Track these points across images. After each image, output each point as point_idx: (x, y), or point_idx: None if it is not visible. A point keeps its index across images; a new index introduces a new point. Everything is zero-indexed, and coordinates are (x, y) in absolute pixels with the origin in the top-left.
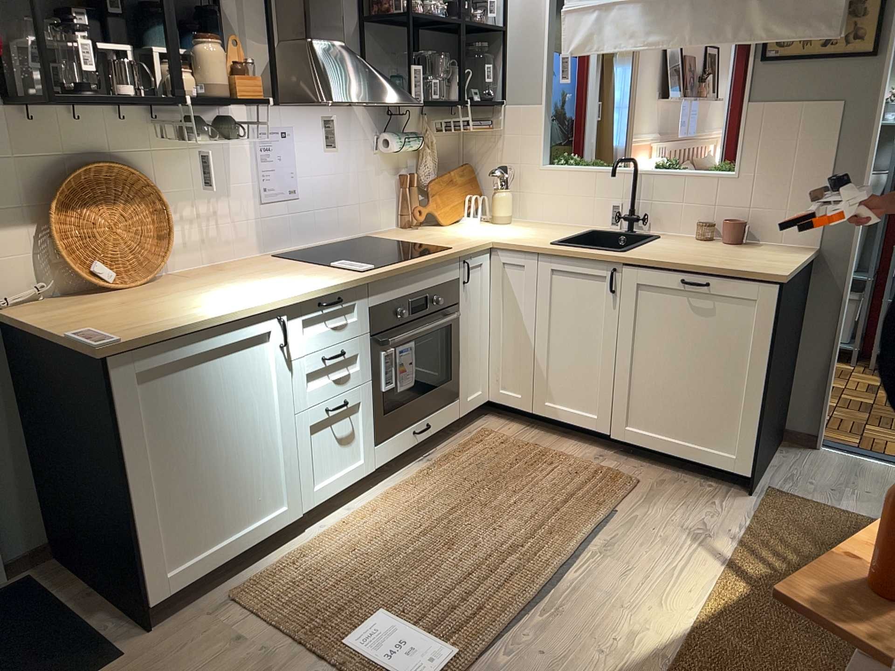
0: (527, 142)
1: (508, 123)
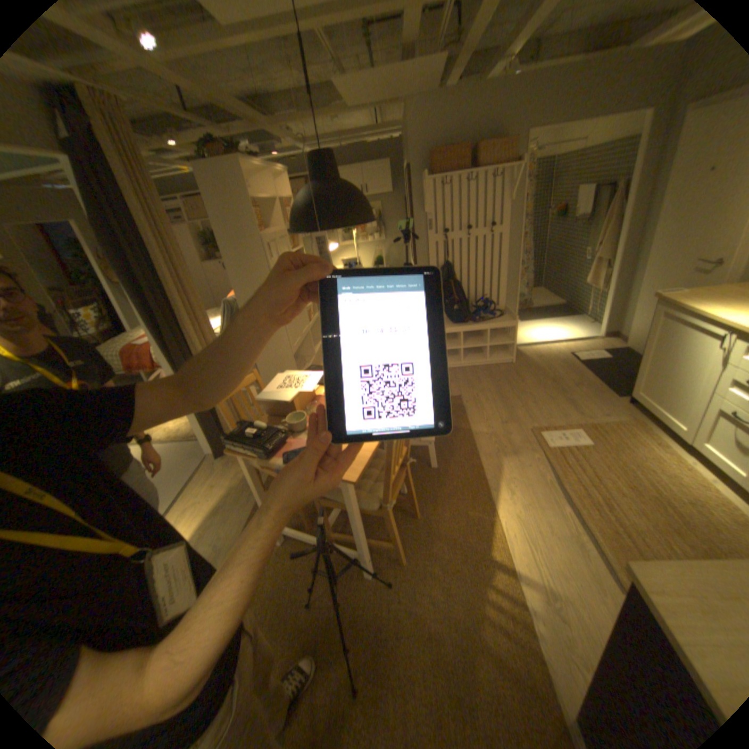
0: None
1: None
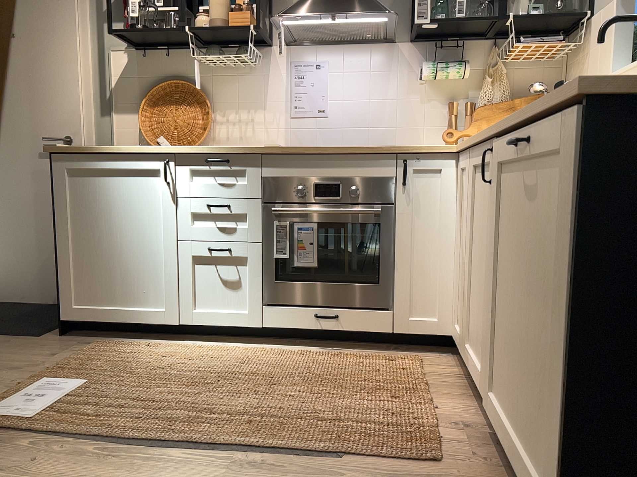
0: (600, 52)
1: (590, 37)
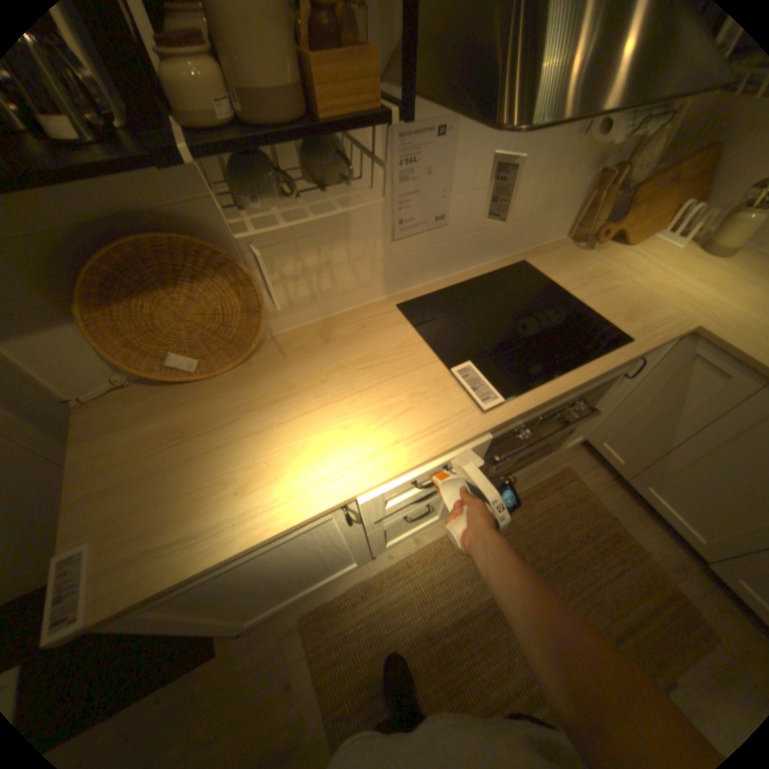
0: None
1: None
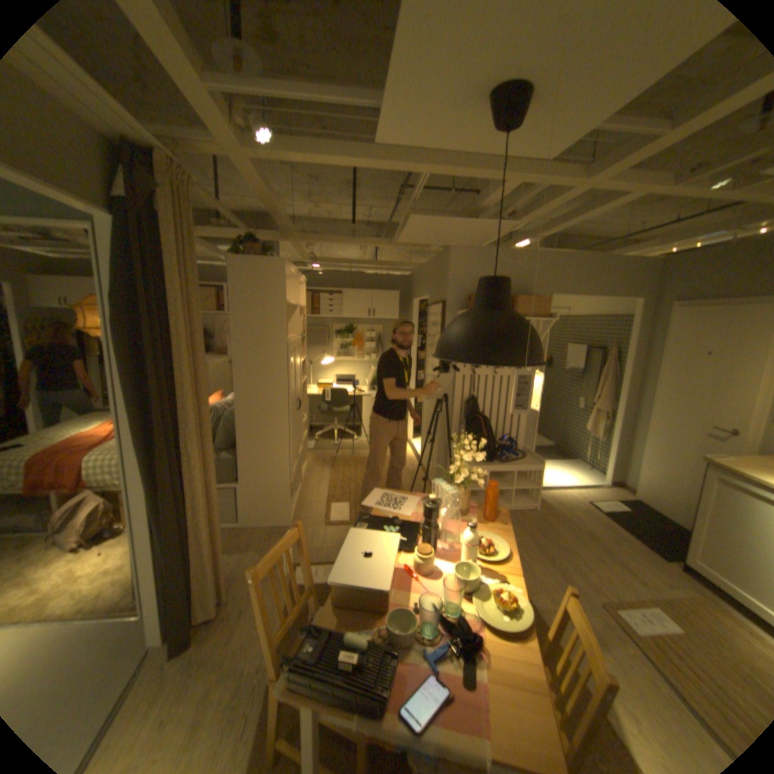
0: None
1: None
